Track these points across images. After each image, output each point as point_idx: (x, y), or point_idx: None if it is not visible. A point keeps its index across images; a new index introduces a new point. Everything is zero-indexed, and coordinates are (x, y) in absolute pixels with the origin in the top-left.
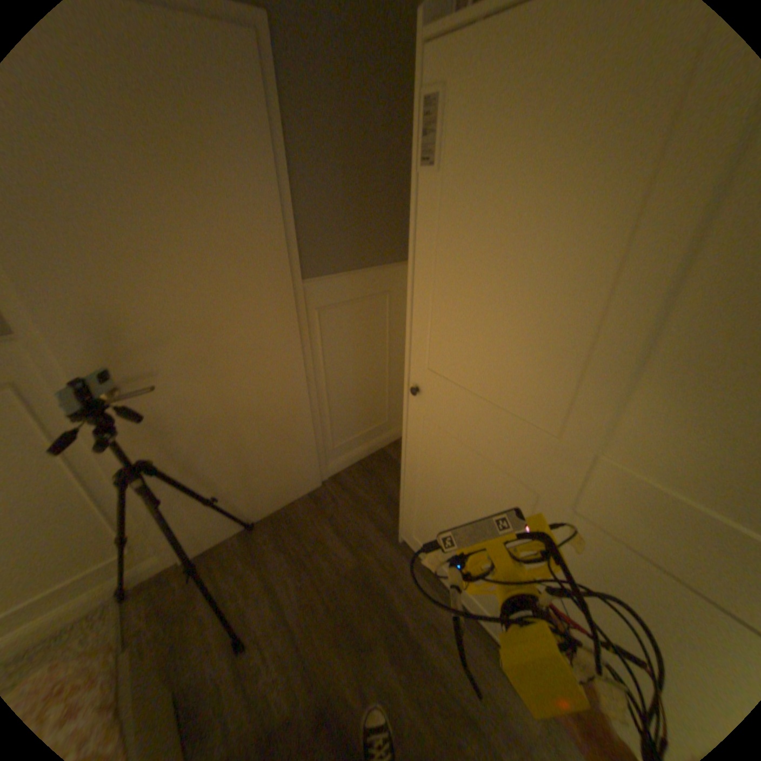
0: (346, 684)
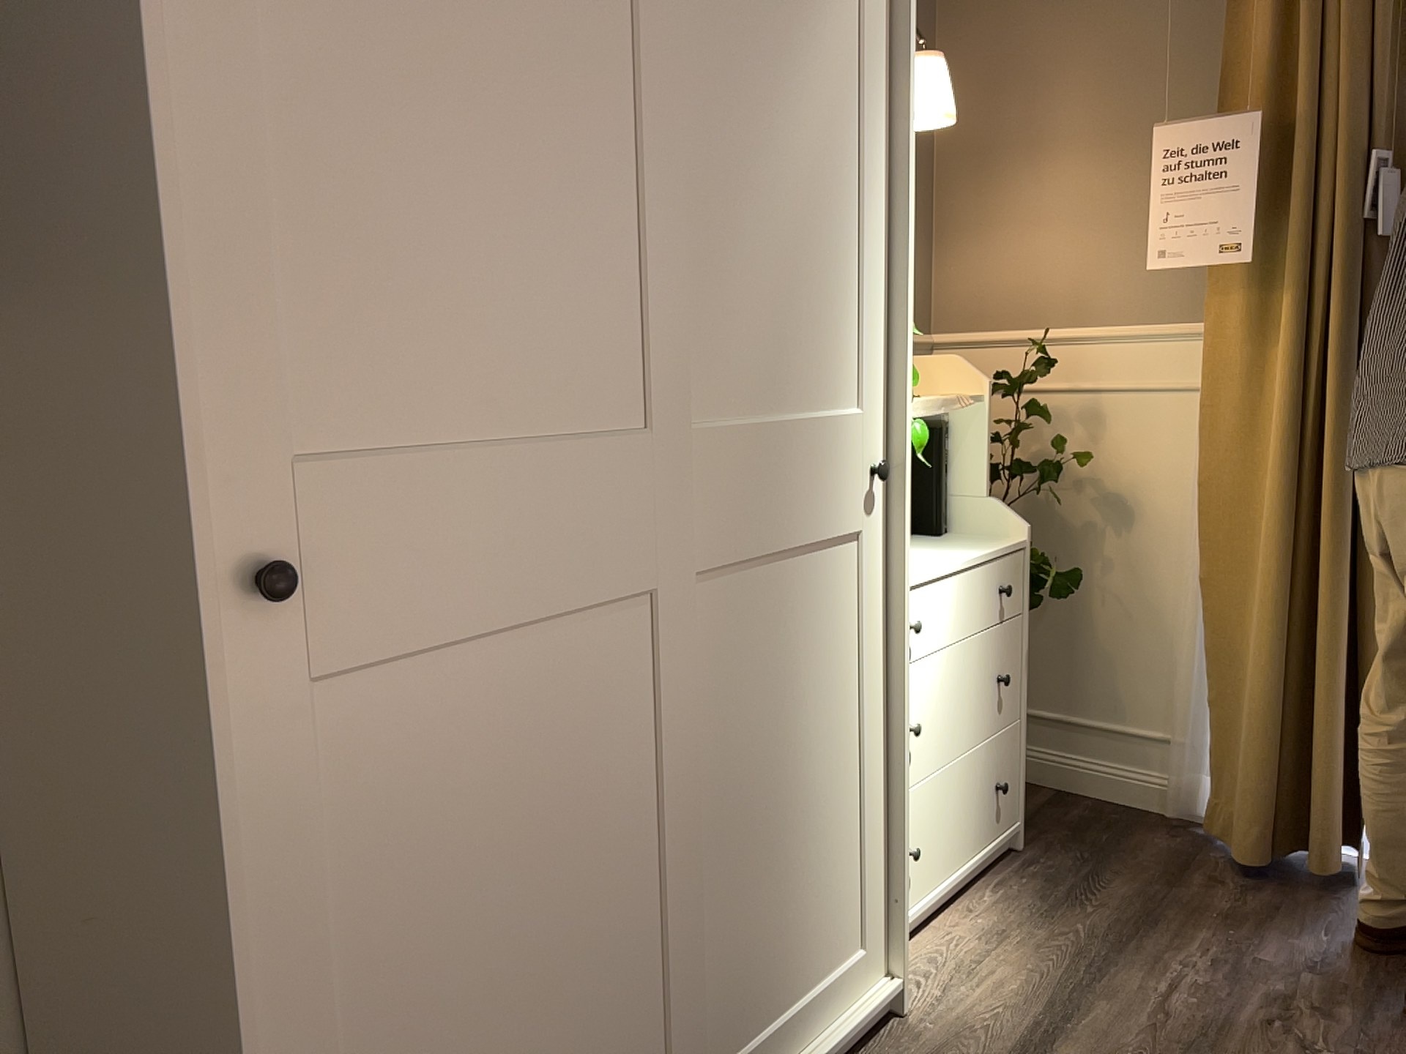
0: None
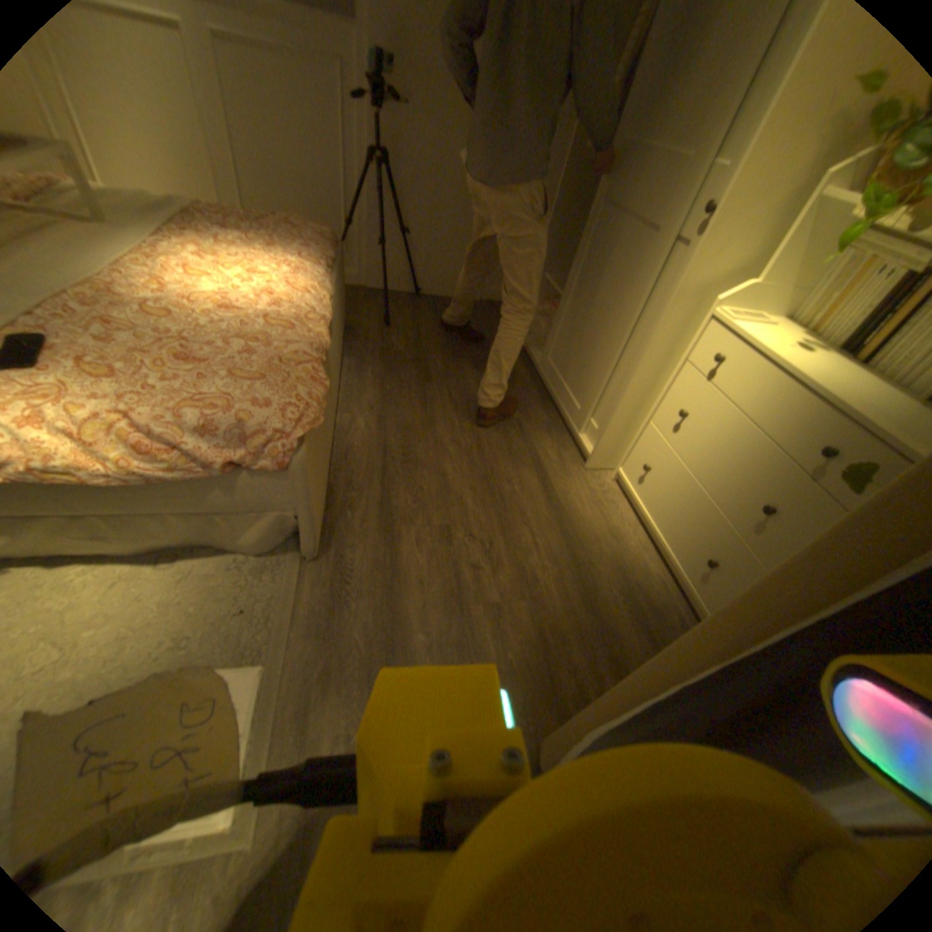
0: (440, 359)
